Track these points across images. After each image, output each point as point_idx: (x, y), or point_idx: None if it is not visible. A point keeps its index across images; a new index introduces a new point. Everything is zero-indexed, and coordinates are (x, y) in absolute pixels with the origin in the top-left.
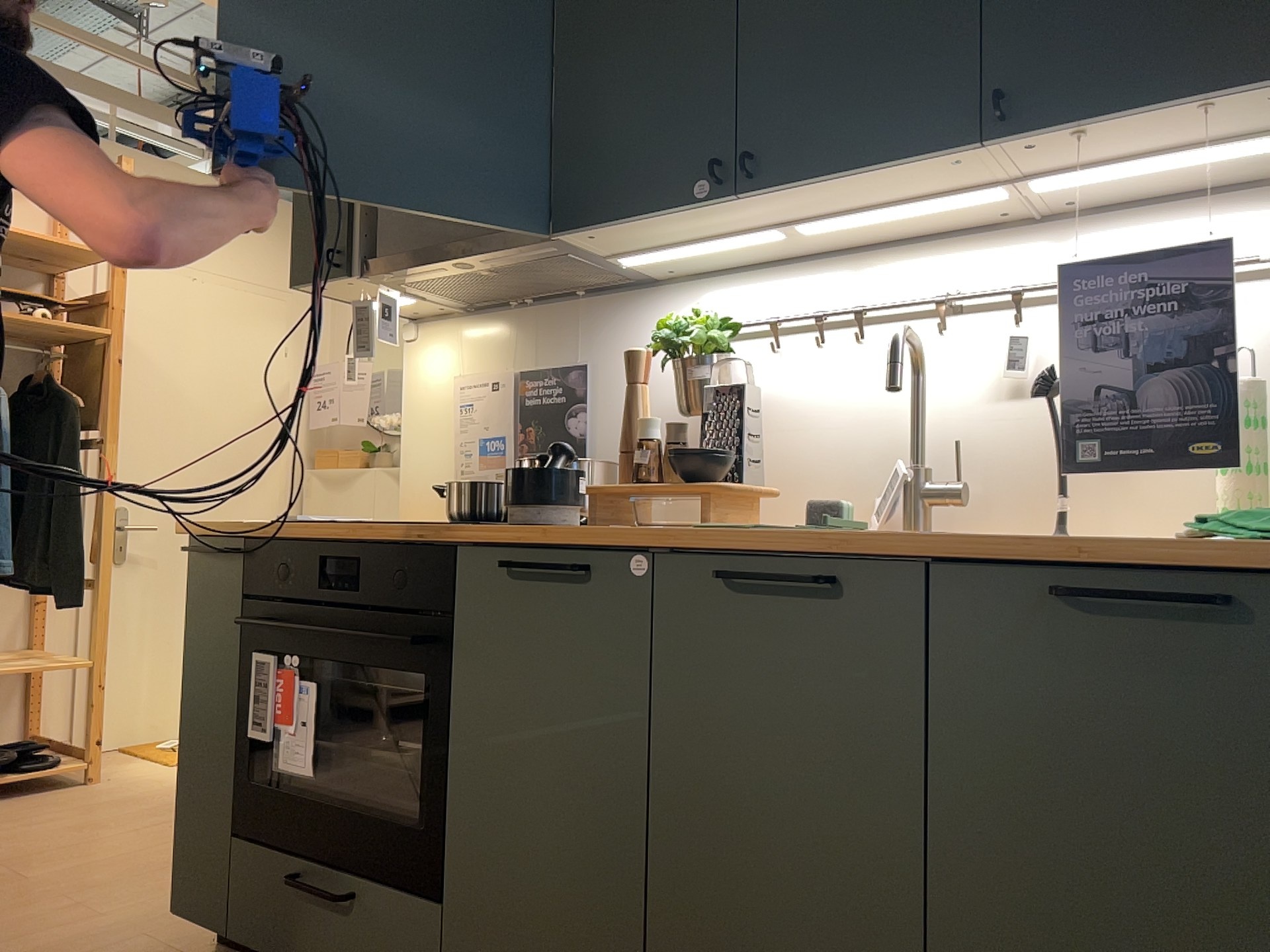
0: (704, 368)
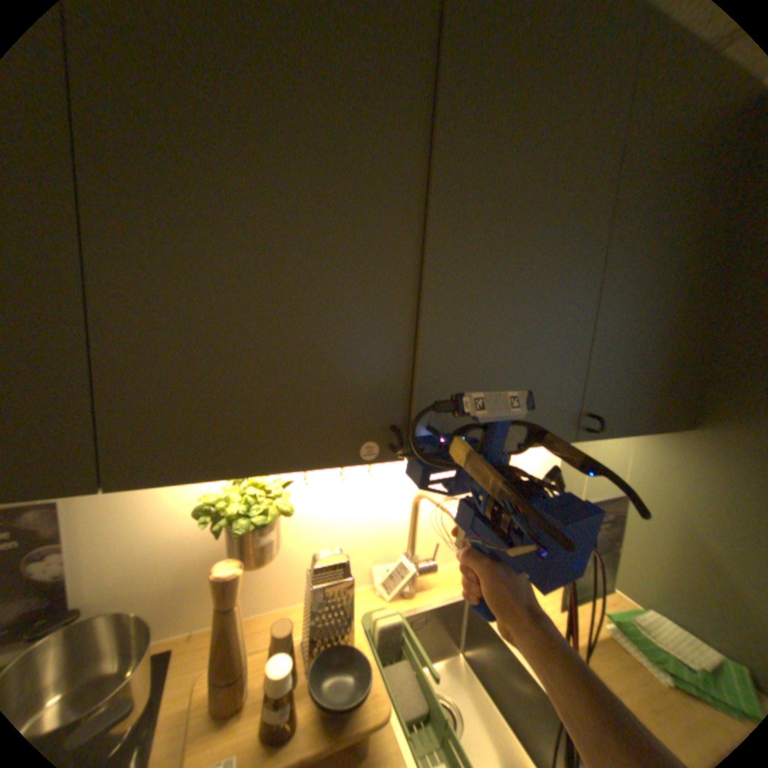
0: (271, 534)
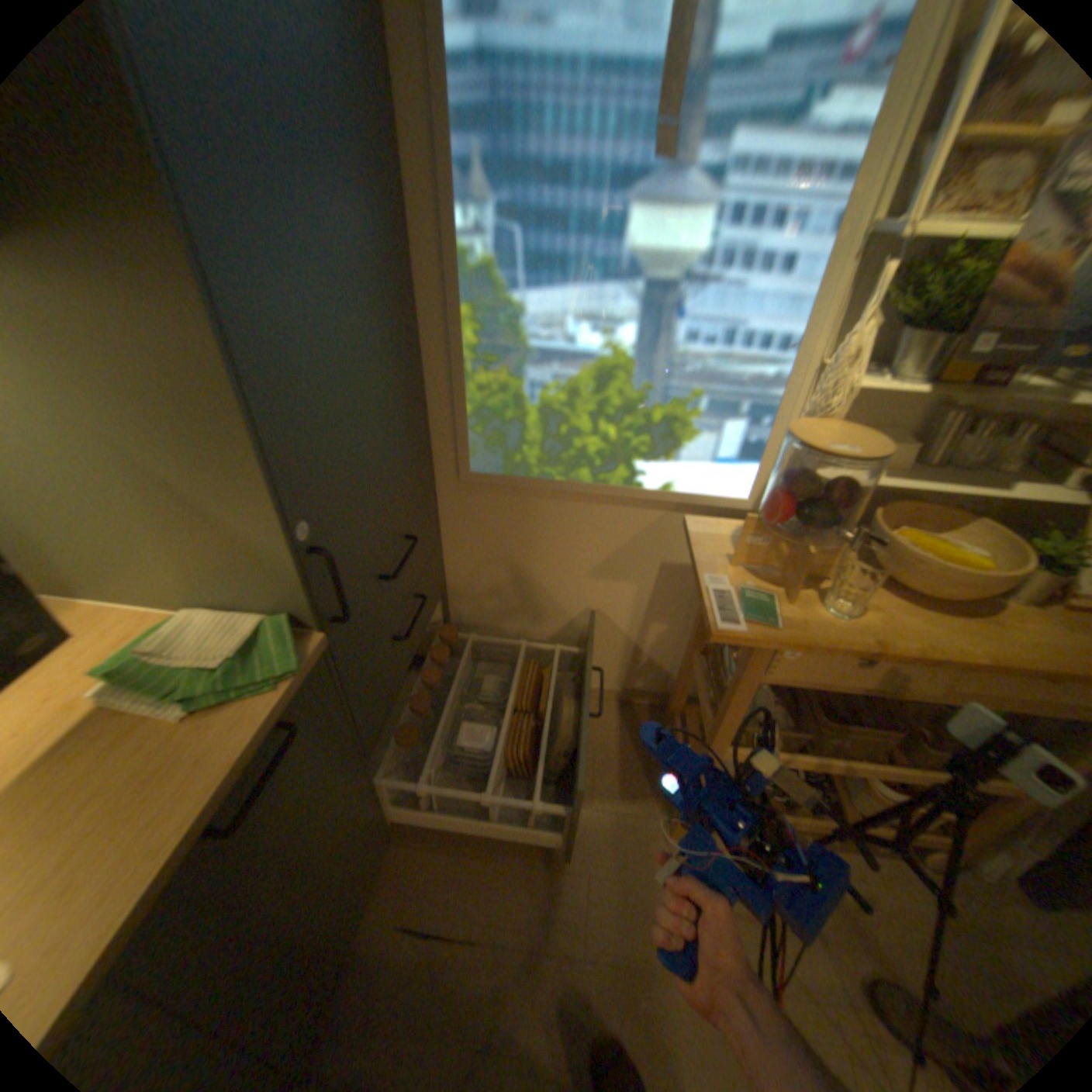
0: None
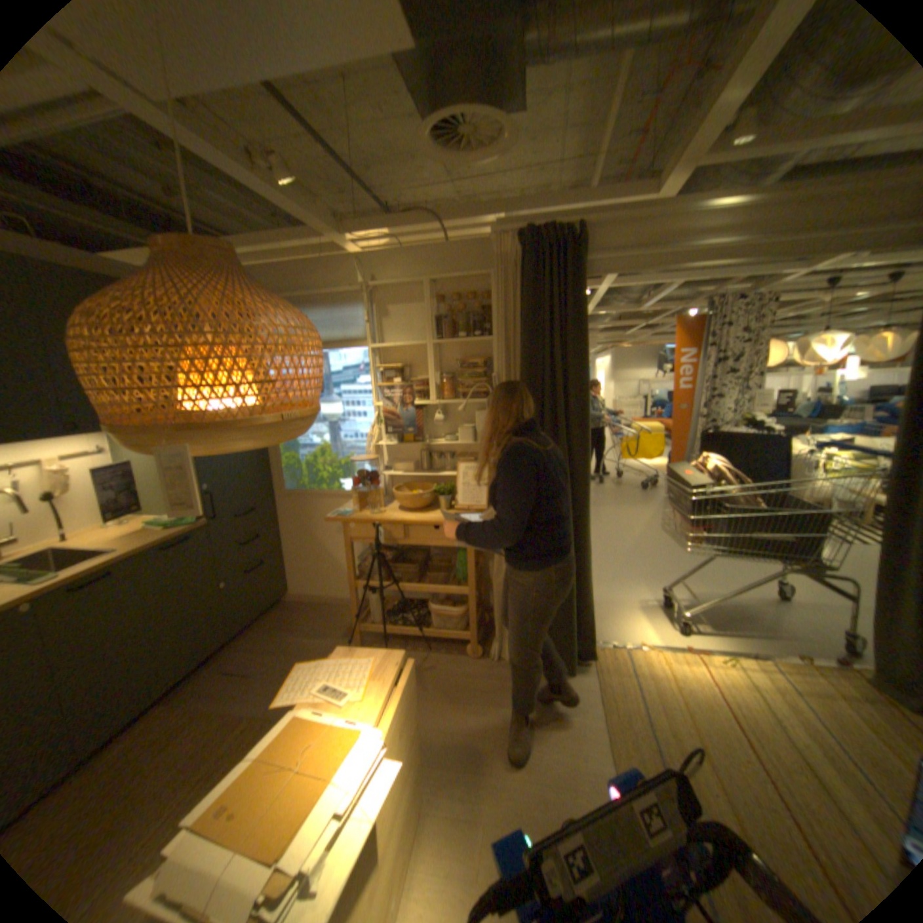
0: None
